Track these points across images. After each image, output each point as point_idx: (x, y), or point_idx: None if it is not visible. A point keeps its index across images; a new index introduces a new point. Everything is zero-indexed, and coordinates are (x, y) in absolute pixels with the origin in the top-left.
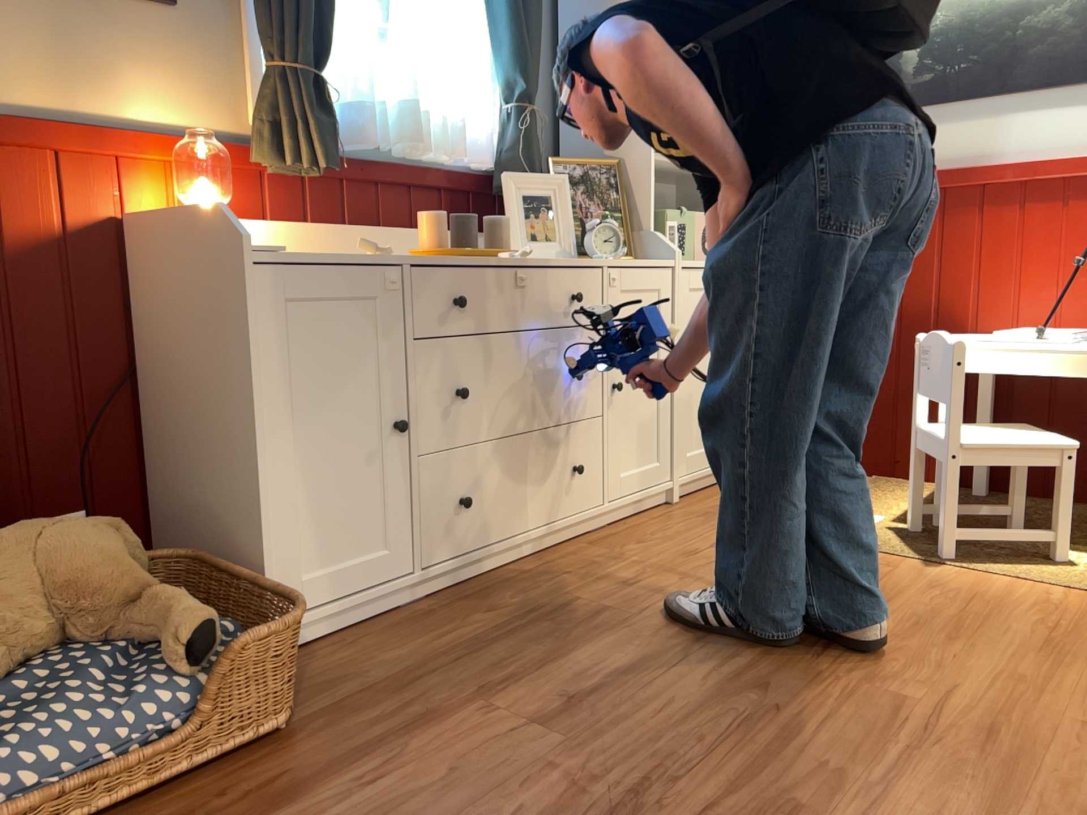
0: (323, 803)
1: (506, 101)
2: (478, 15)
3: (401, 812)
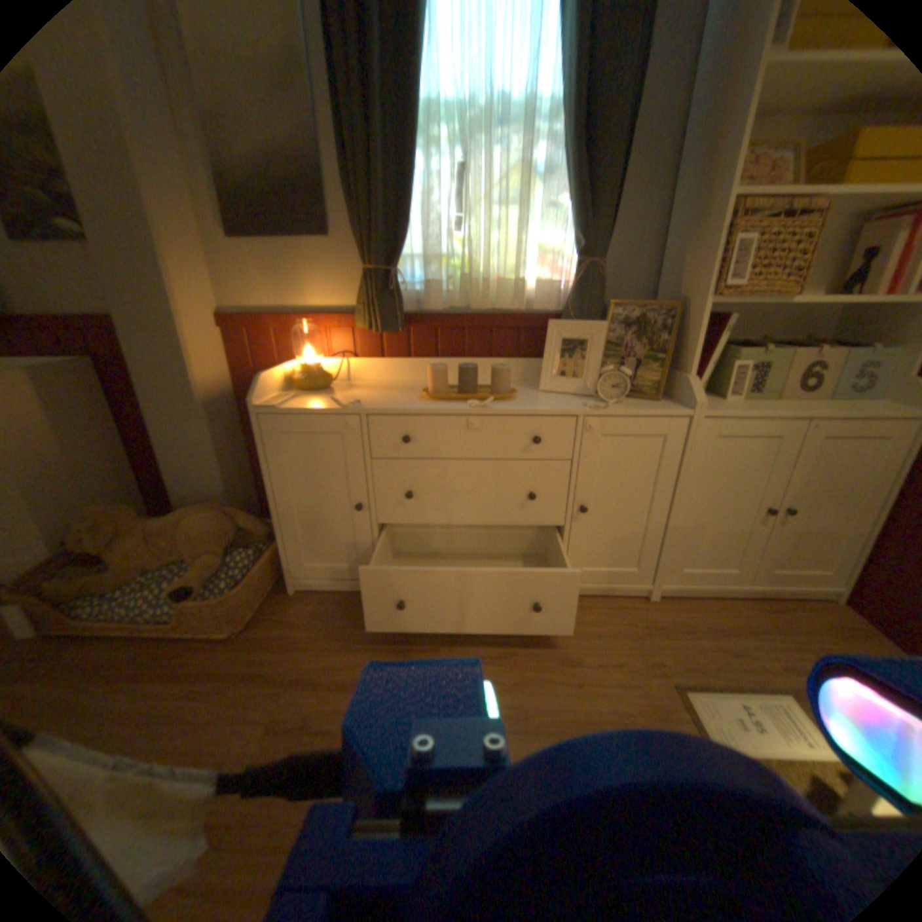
0: (172, 694)
1: (577, 254)
2: (560, 181)
3: (167, 728)
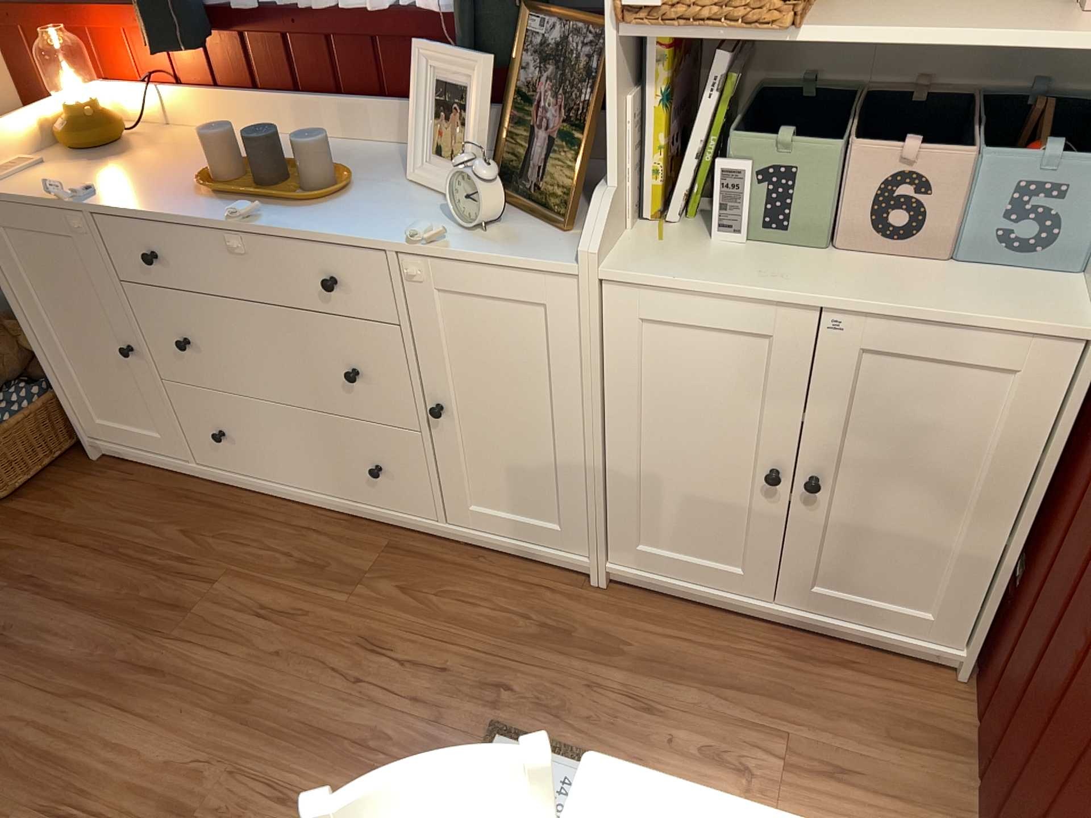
0: None
1: None
2: None
3: None
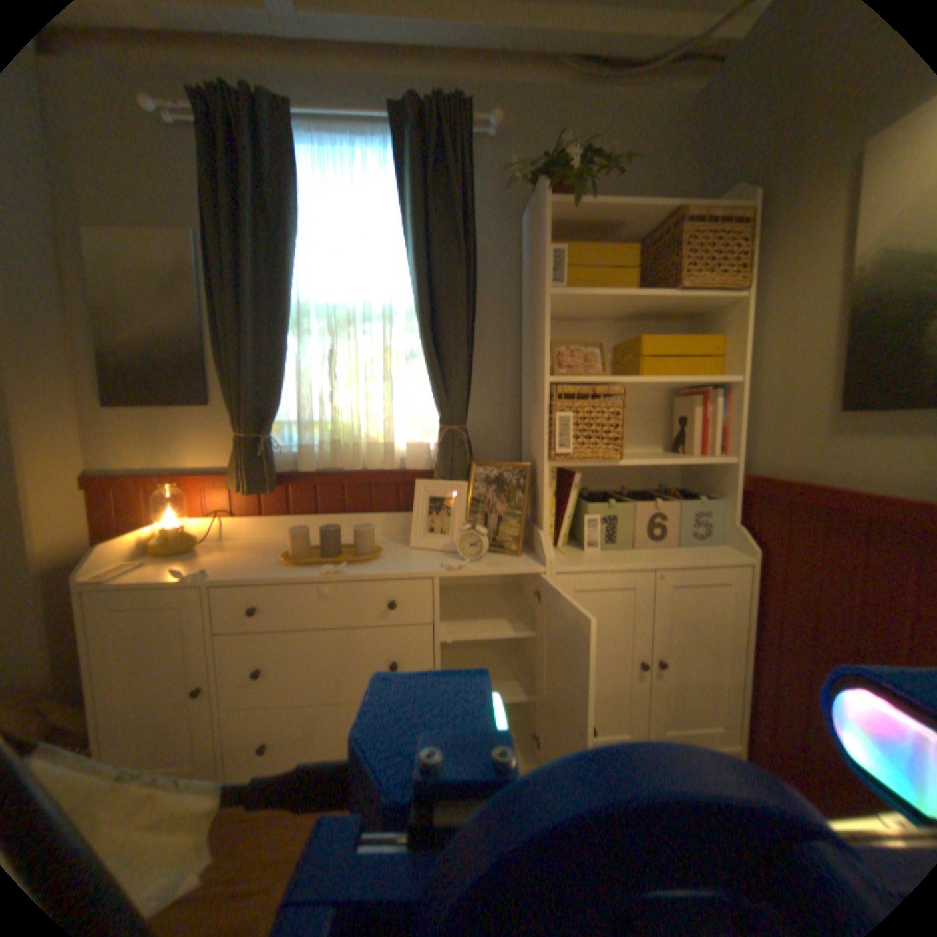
0: None
1: (441, 421)
2: (420, 364)
3: None
